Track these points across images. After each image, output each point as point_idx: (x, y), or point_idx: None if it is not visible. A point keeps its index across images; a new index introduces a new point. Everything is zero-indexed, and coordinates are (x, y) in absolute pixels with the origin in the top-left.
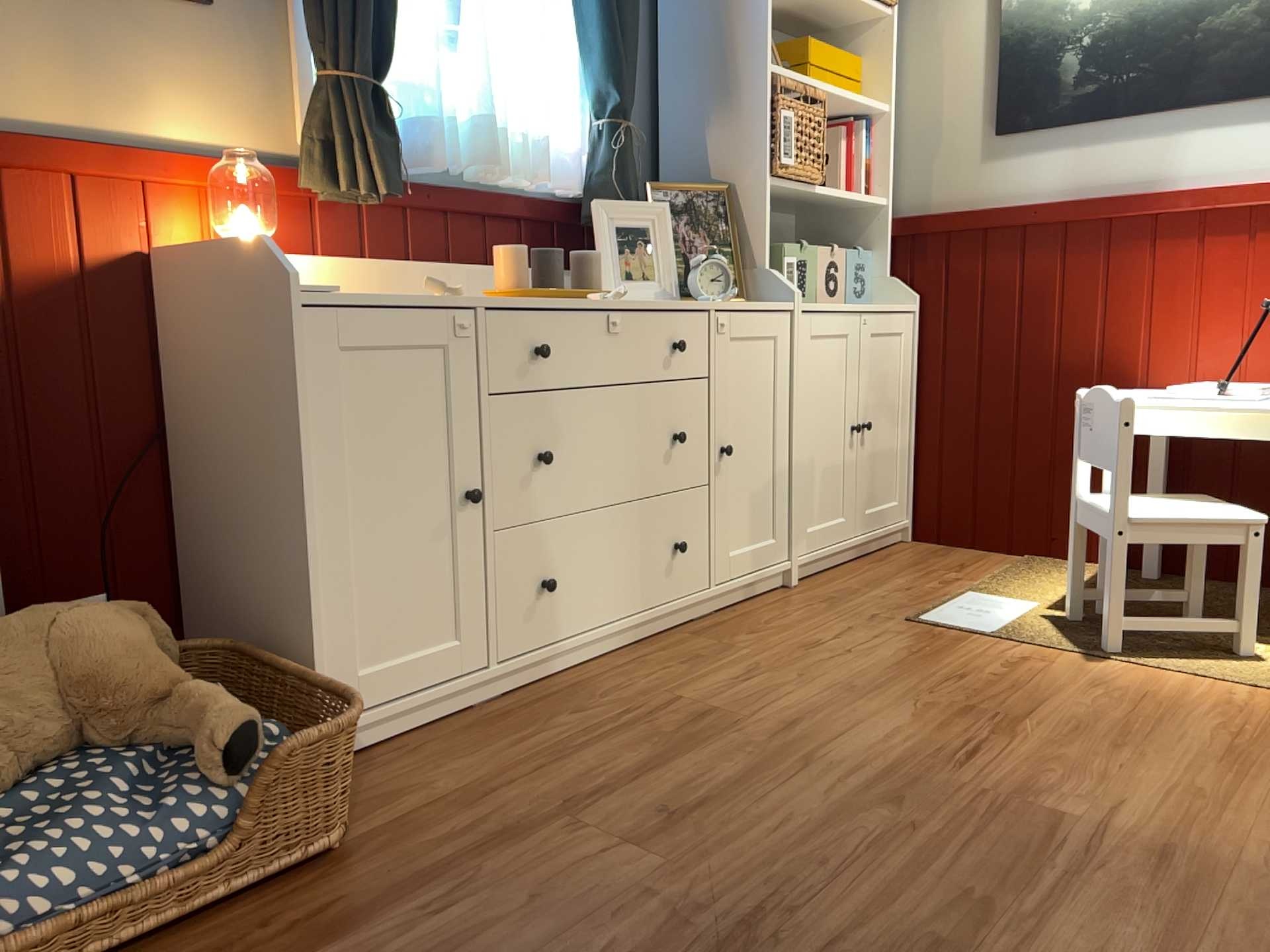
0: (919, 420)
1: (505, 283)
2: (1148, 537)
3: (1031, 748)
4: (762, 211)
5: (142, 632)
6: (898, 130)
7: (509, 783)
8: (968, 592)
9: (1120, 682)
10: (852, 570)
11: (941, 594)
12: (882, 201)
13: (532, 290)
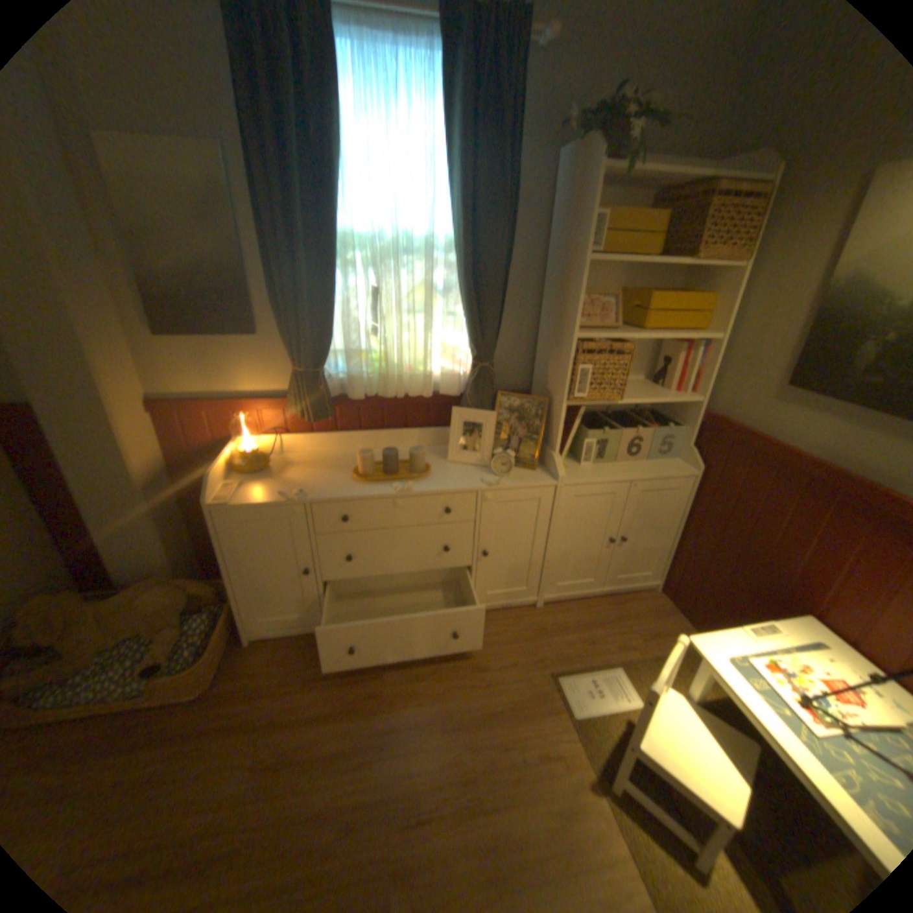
0: (683, 537)
1: (361, 469)
2: (651, 767)
3: (451, 844)
4: (559, 422)
5: (170, 601)
6: (731, 351)
7: (273, 695)
8: (620, 670)
9: (579, 827)
10: (588, 608)
11: (603, 662)
12: (697, 400)
13: (364, 480)
